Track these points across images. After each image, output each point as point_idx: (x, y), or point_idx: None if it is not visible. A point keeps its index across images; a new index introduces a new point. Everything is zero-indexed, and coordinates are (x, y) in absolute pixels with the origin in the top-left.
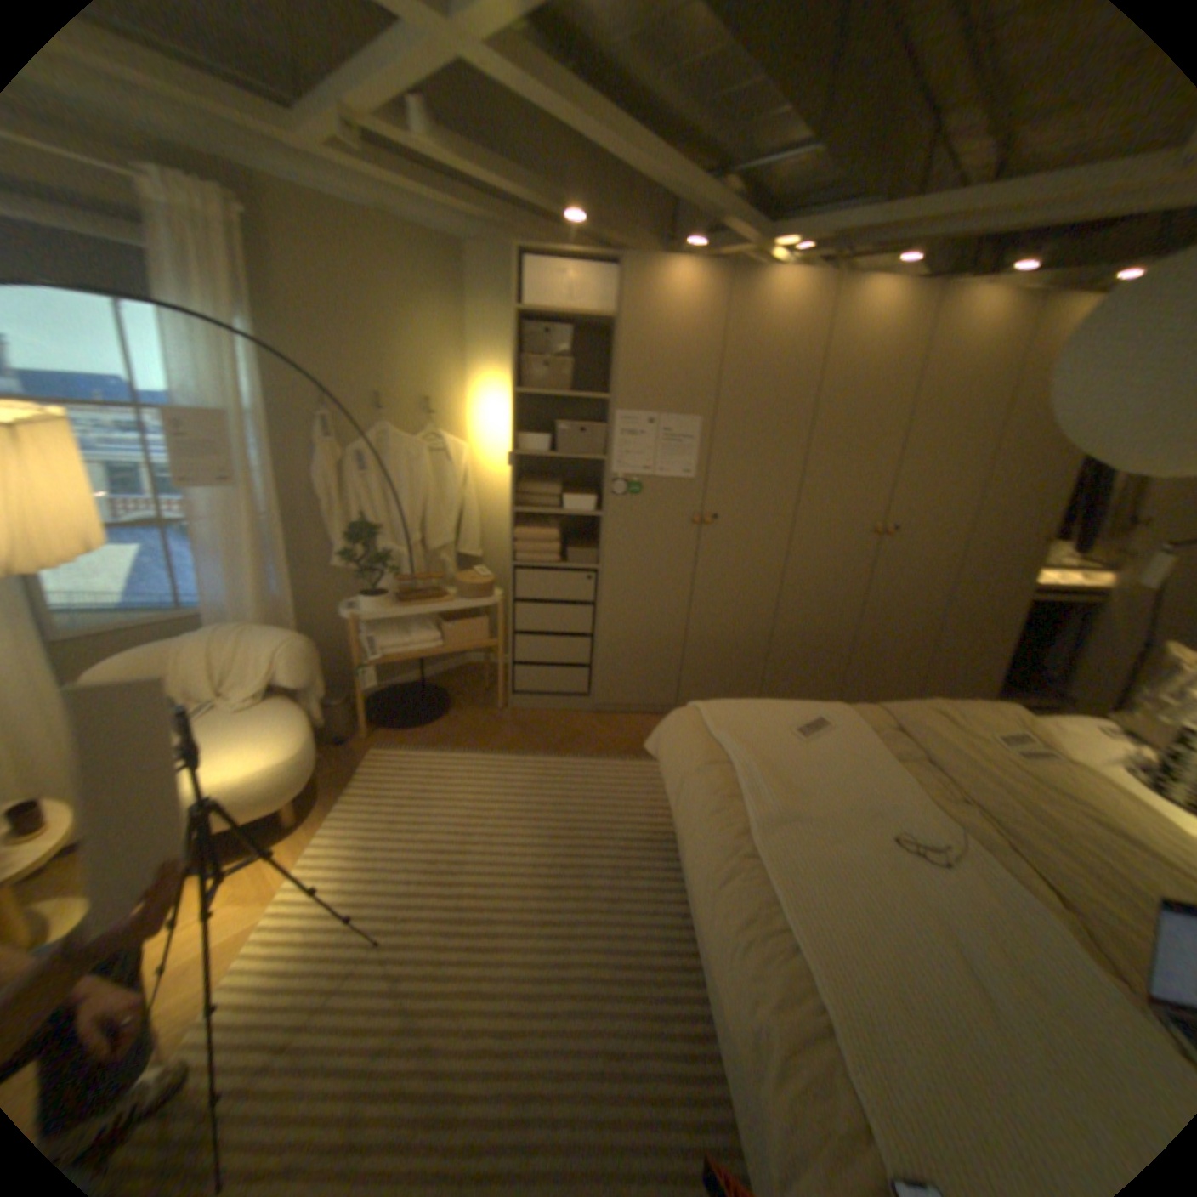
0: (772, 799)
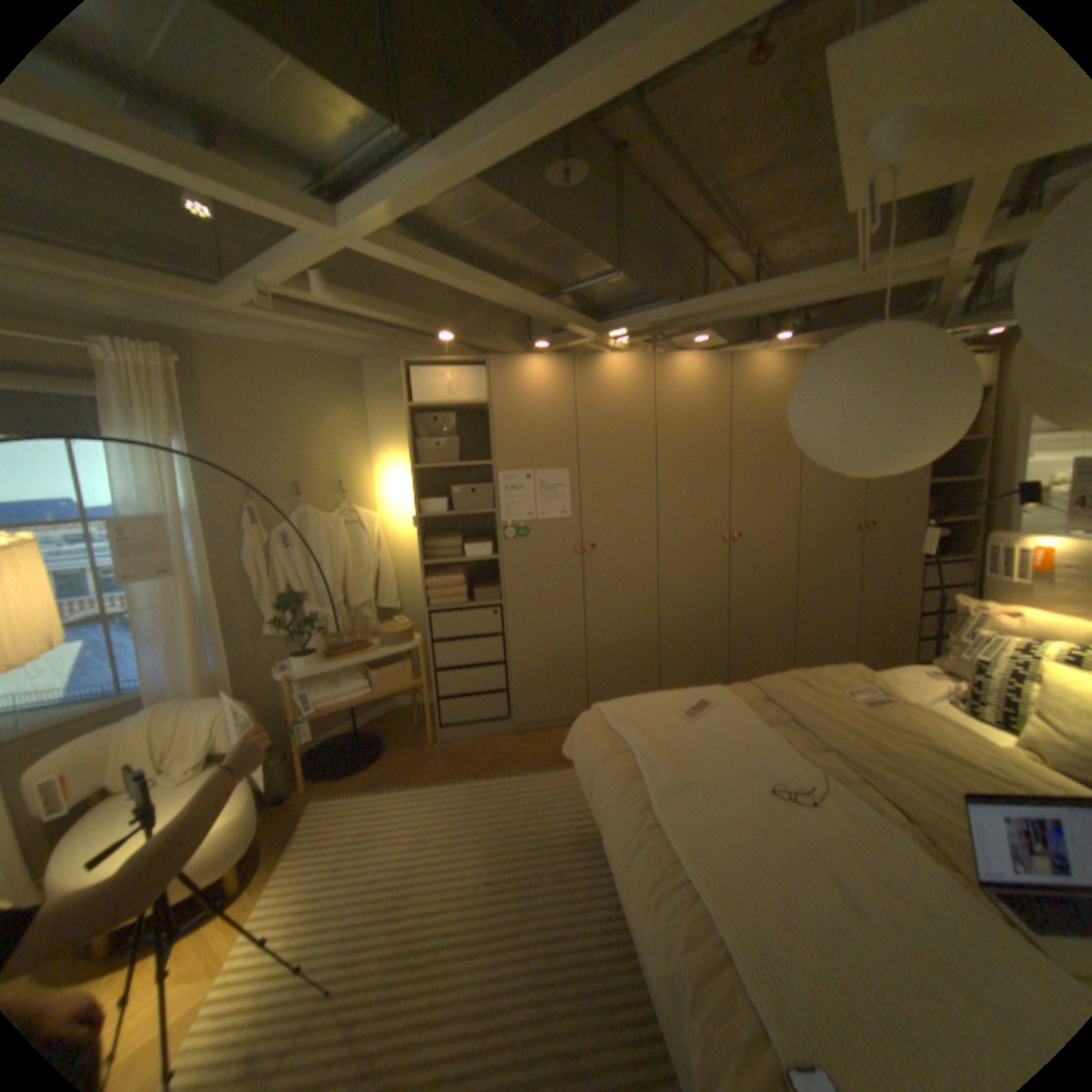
0: (667, 775)
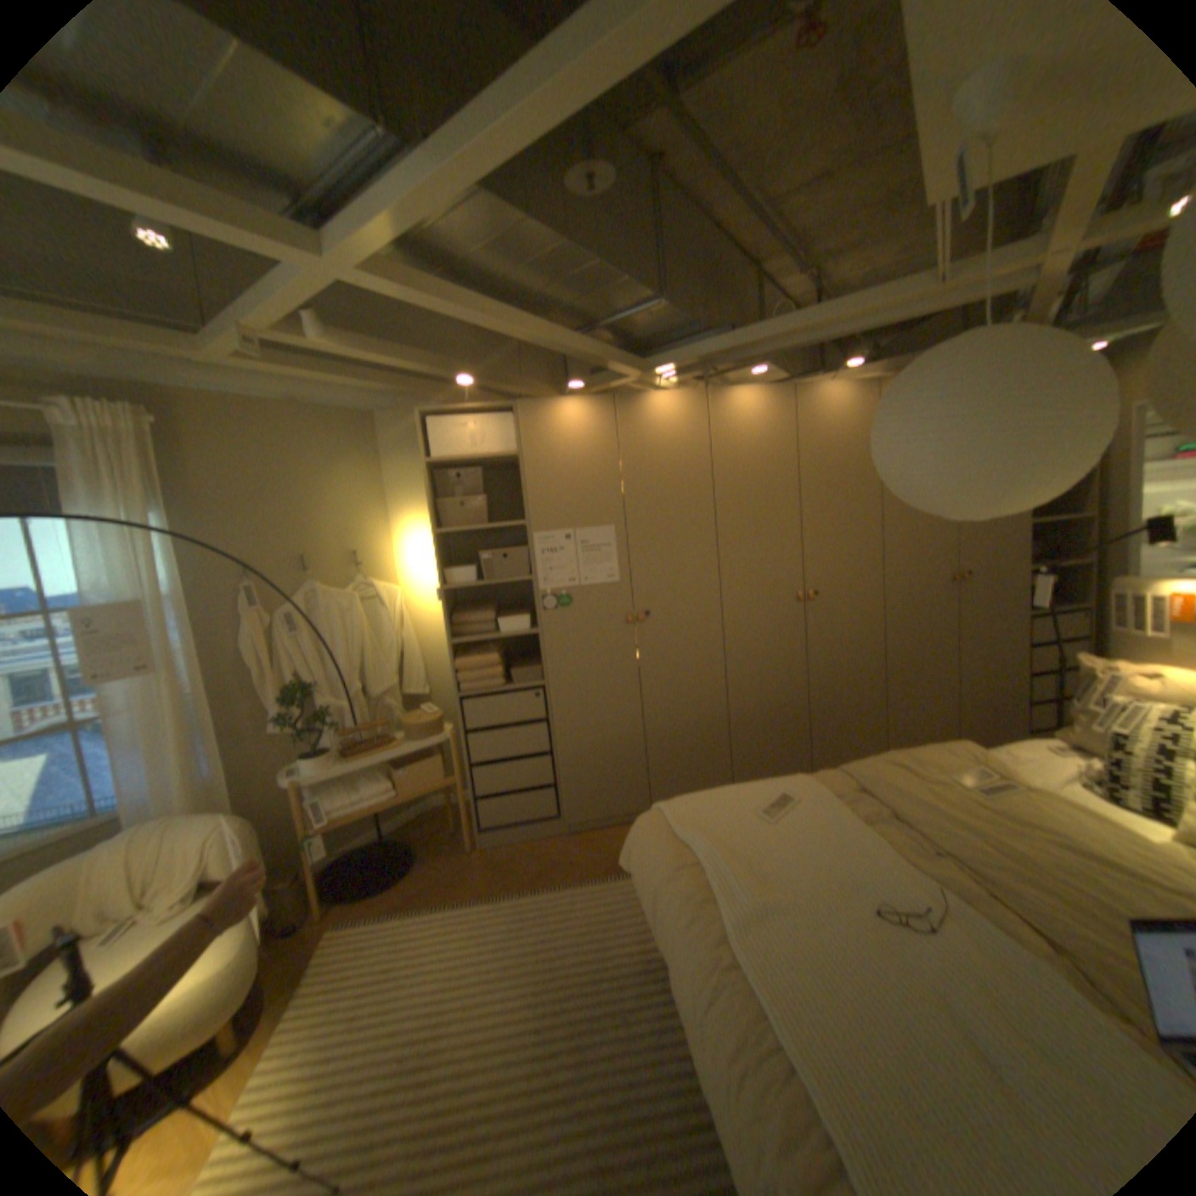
0: (746, 897)
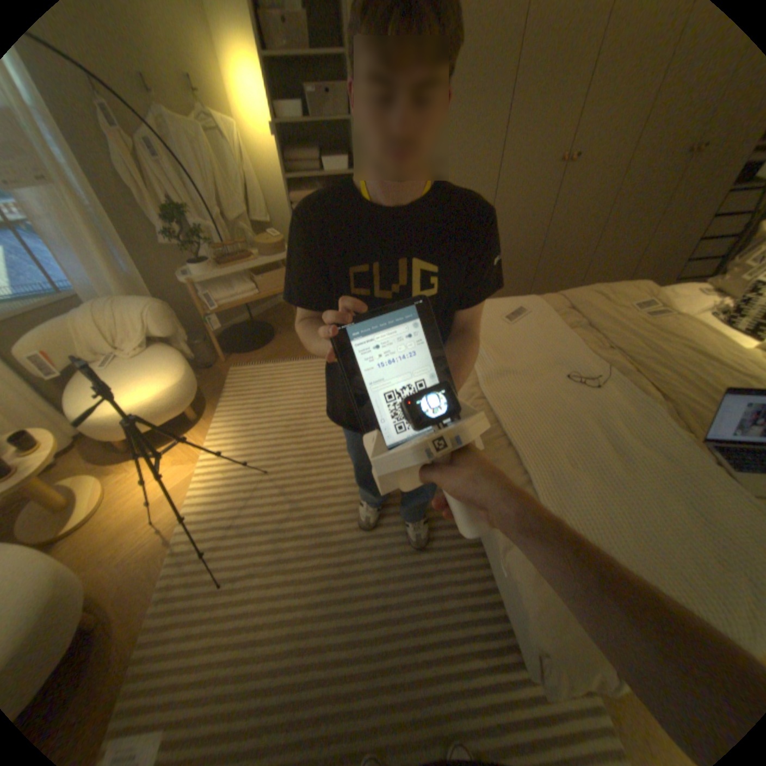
0: (491, 363)
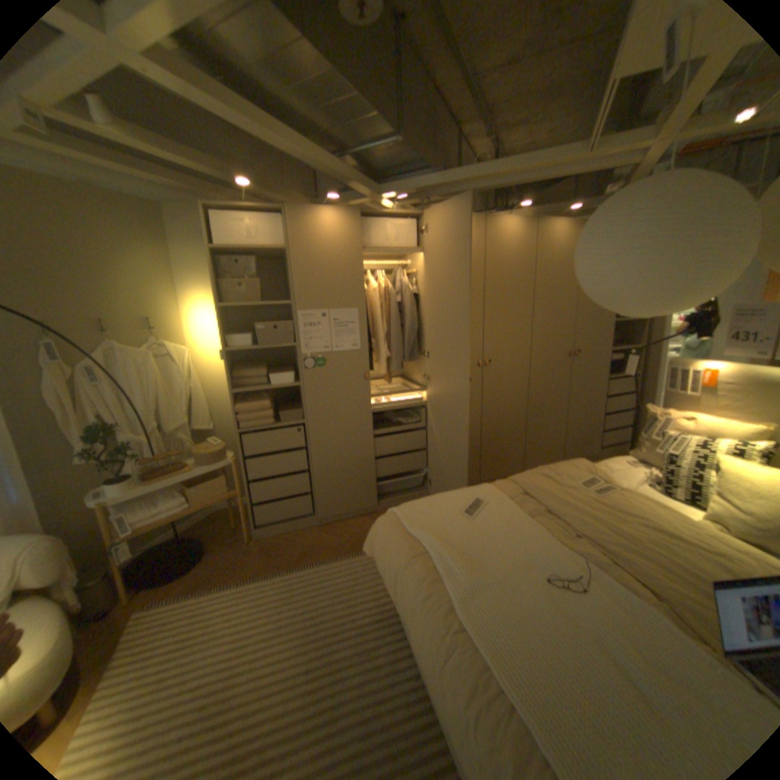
0: (463, 576)
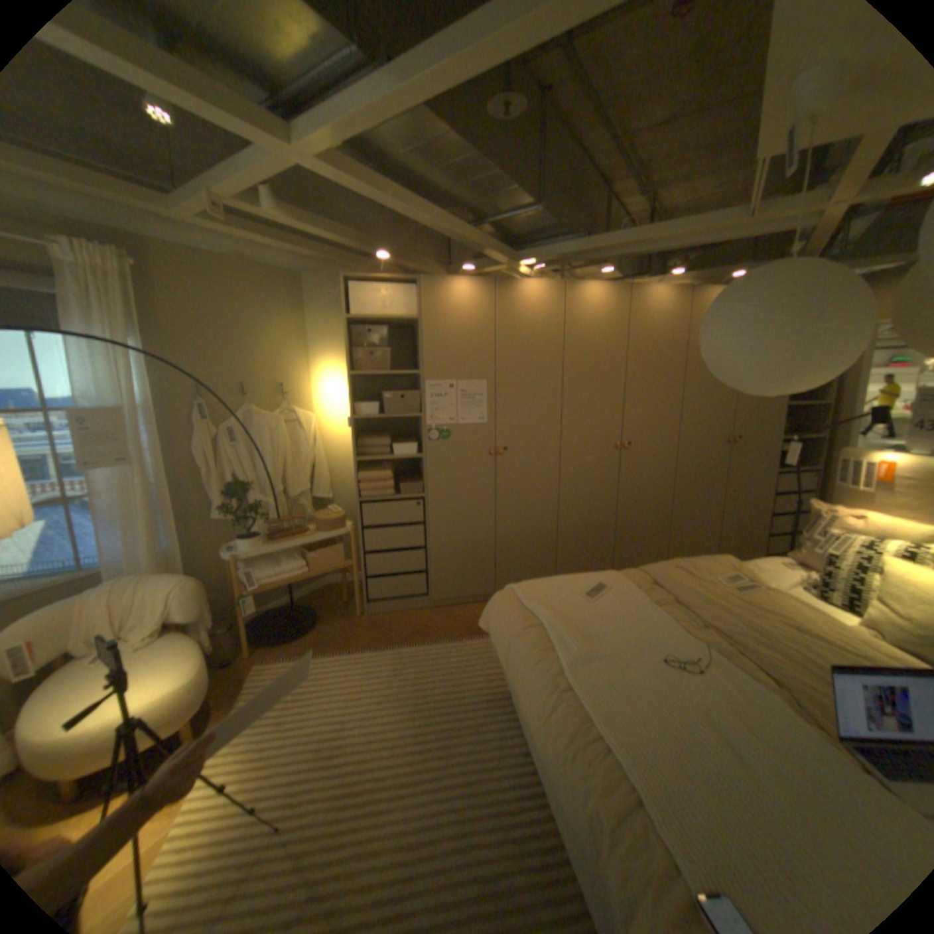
0: (575, 647)
